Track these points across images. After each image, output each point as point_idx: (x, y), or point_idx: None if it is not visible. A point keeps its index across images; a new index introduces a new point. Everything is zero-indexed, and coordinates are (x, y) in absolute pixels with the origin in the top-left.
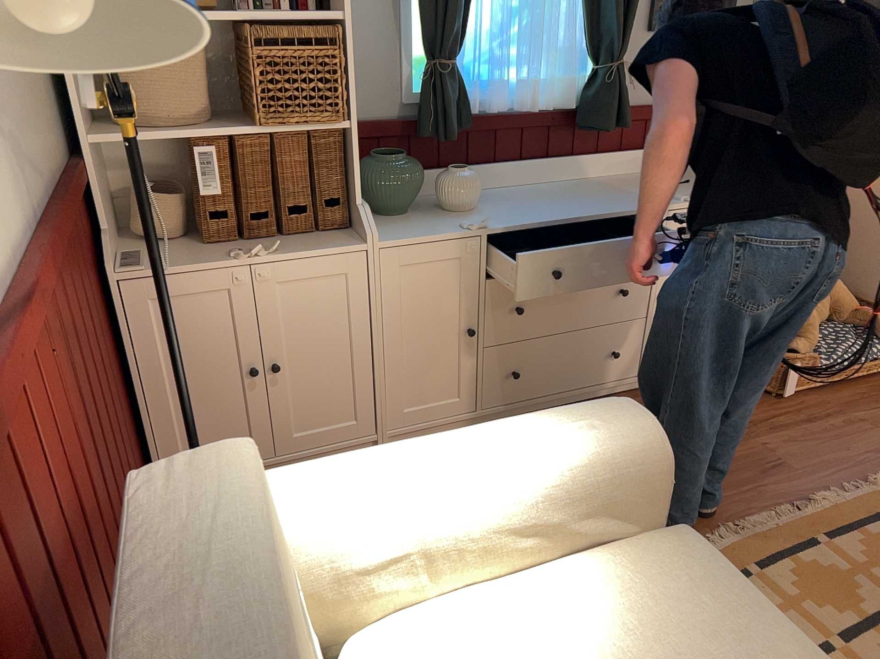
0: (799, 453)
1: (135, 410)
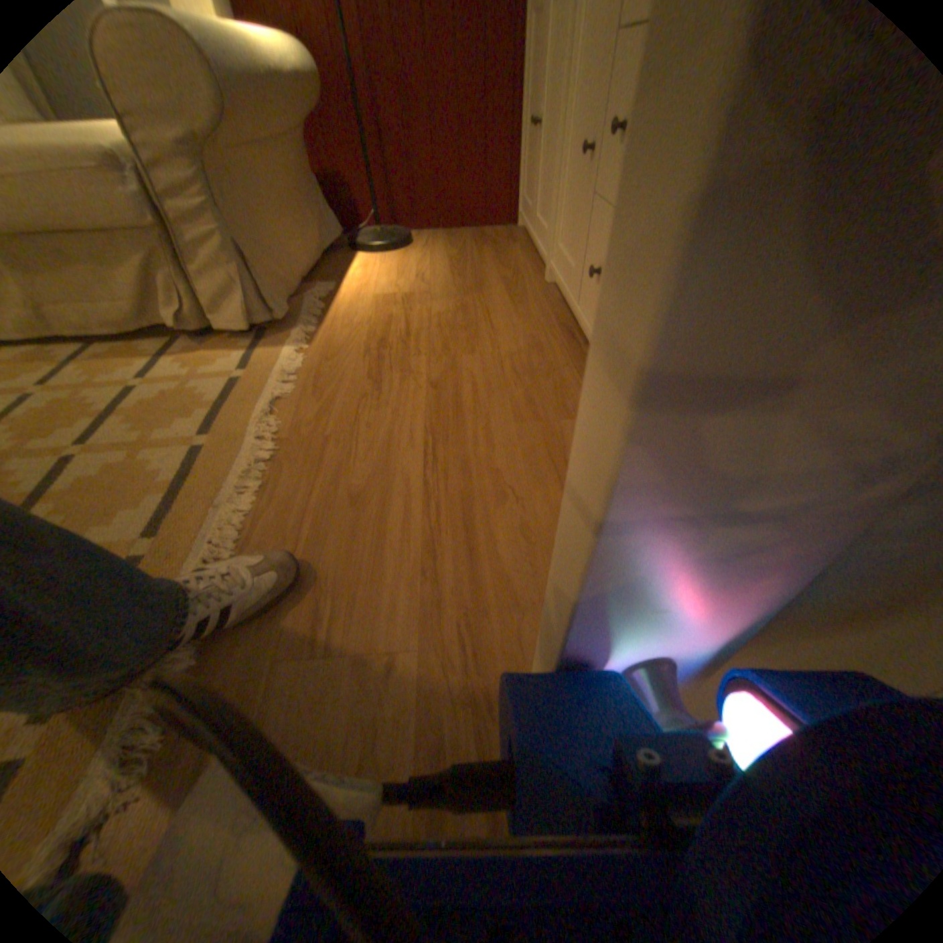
0: (322, 748)
1: (522, 131)
